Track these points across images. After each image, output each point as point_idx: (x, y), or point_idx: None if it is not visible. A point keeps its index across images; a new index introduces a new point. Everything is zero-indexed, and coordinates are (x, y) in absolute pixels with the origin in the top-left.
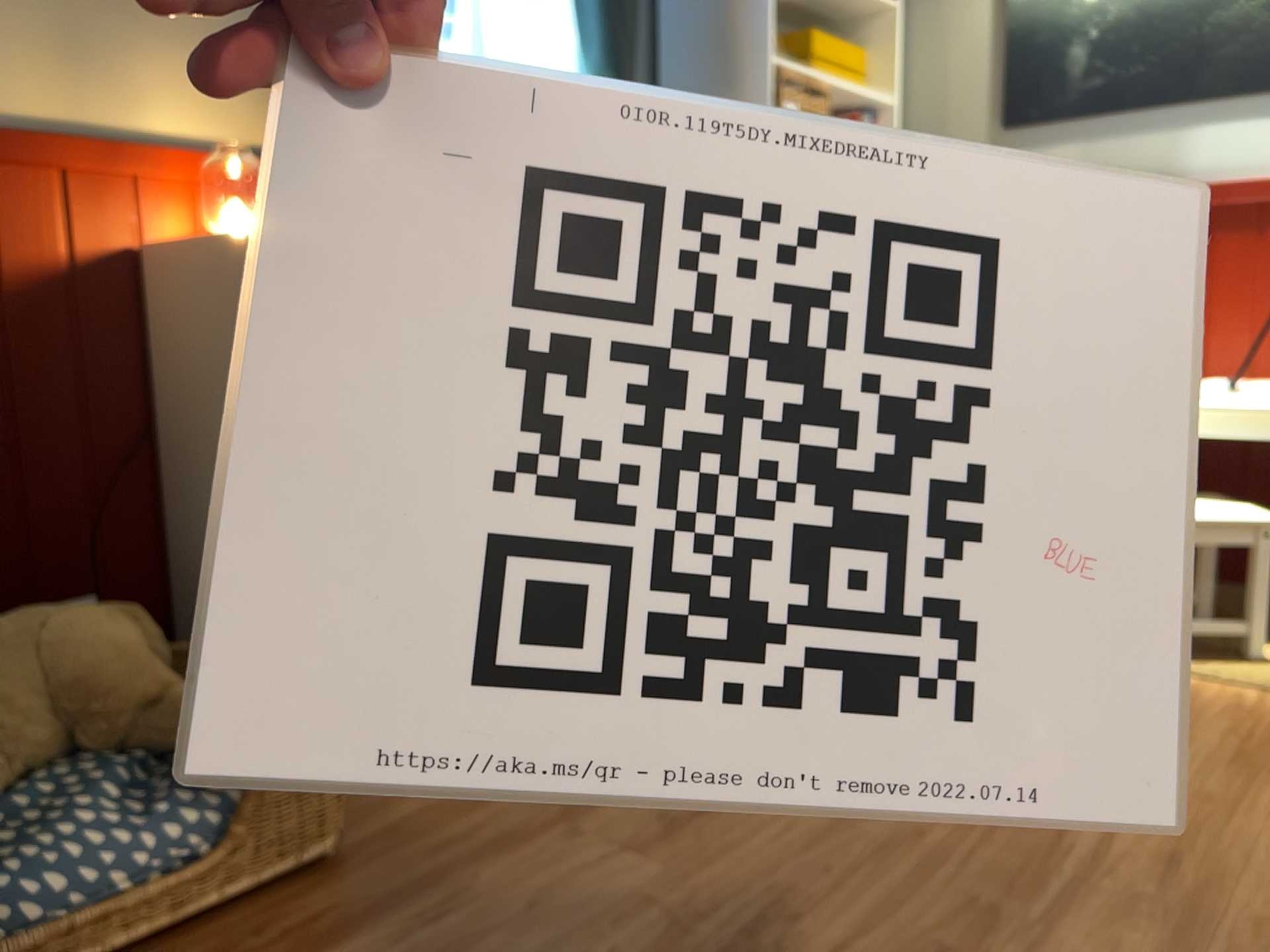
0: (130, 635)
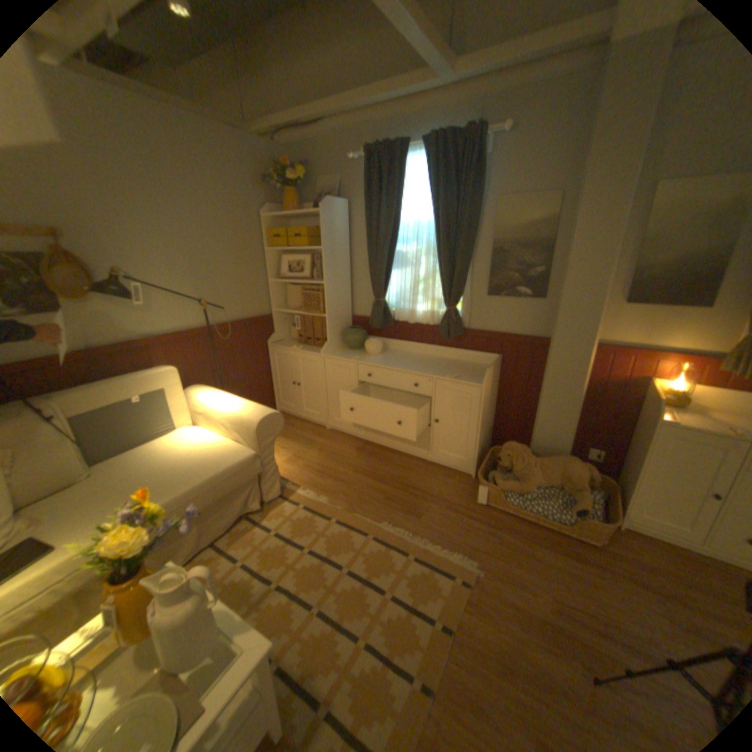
0: (585, 475)
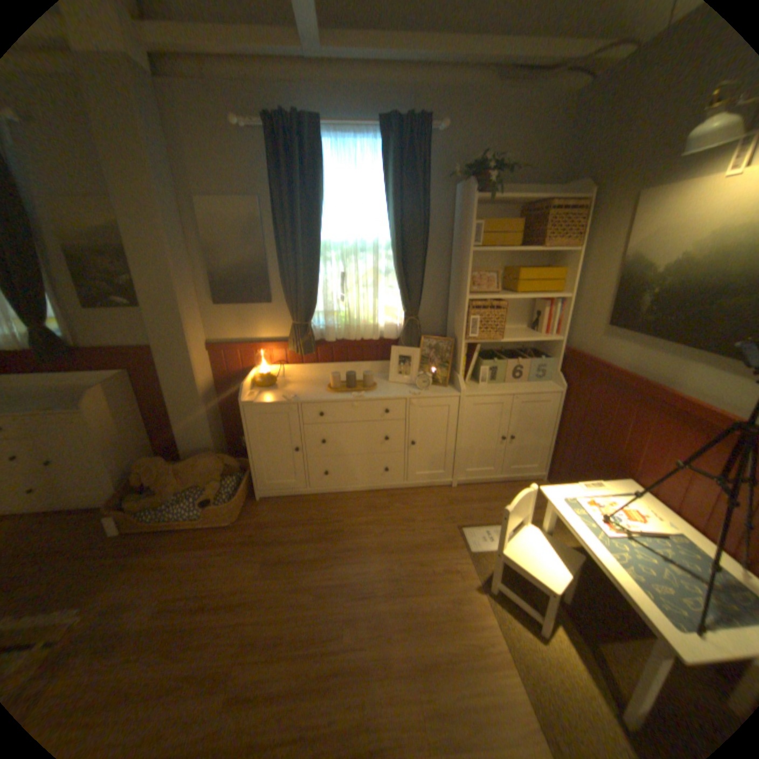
0: (214, 466)
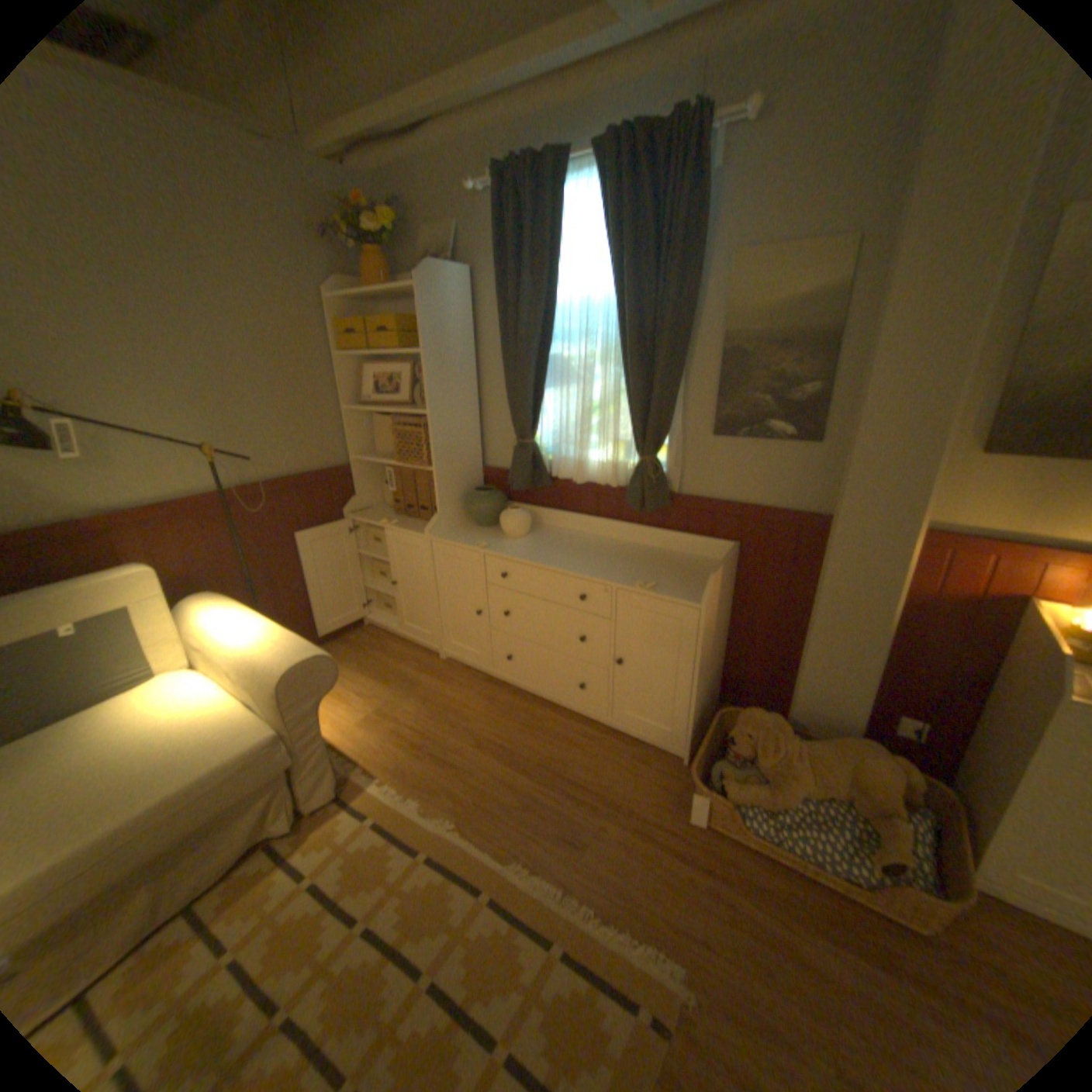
0: (898, 785)
